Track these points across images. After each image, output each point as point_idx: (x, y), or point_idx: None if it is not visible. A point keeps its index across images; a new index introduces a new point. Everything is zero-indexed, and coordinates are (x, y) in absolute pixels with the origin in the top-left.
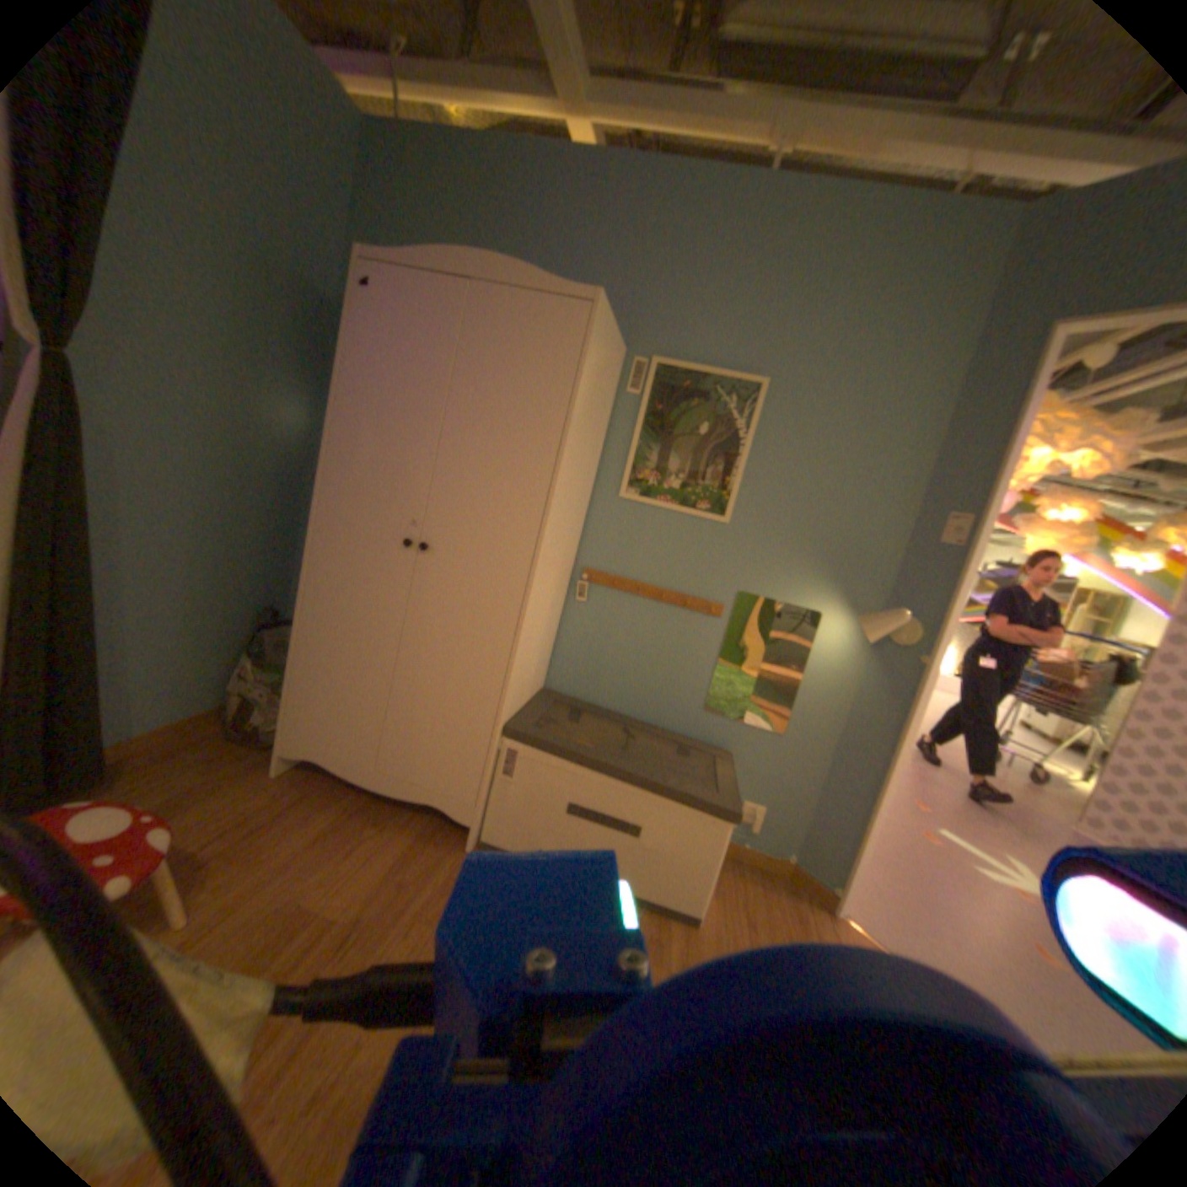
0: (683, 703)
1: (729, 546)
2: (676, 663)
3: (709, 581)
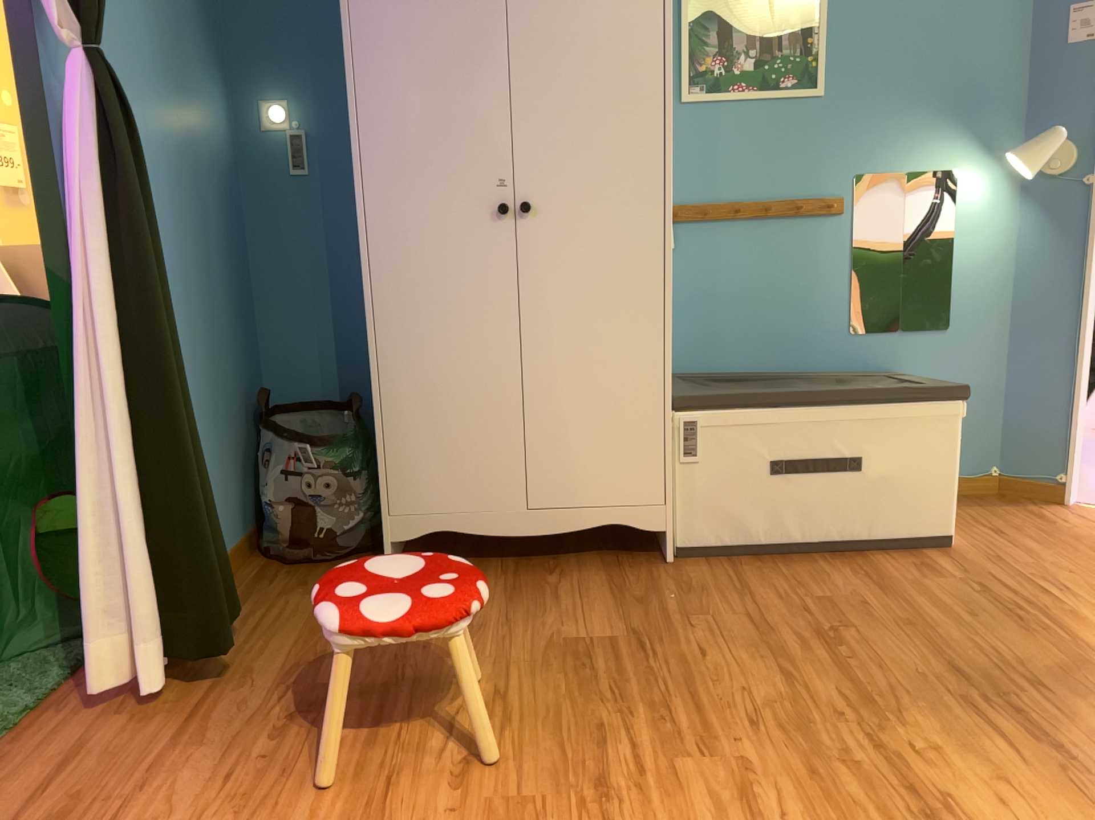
0: (825, 333)
1: (831, 122)
2: (804, 287)
3: (818, 173)
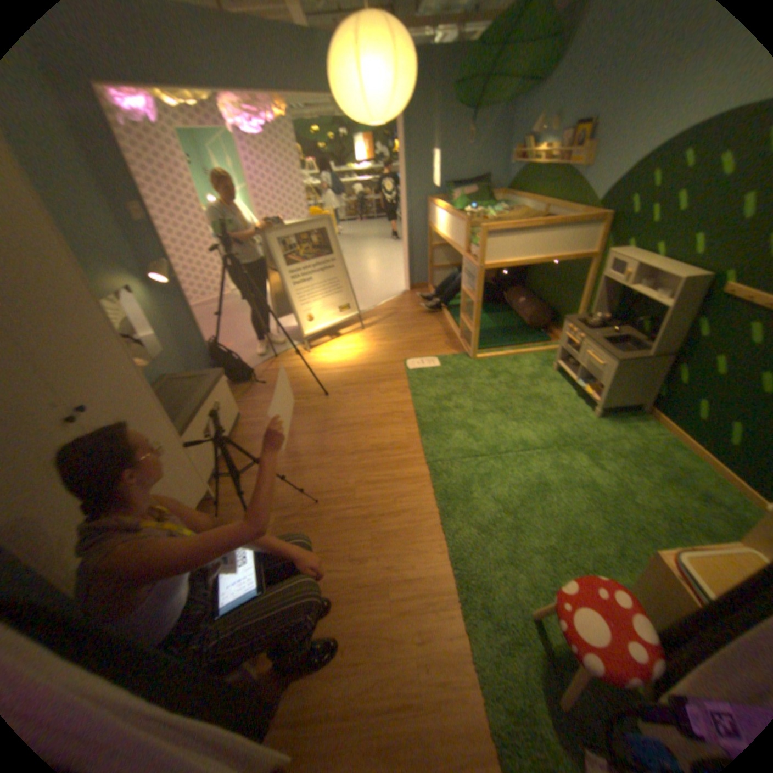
0: None
1: None
2: None
3: None
